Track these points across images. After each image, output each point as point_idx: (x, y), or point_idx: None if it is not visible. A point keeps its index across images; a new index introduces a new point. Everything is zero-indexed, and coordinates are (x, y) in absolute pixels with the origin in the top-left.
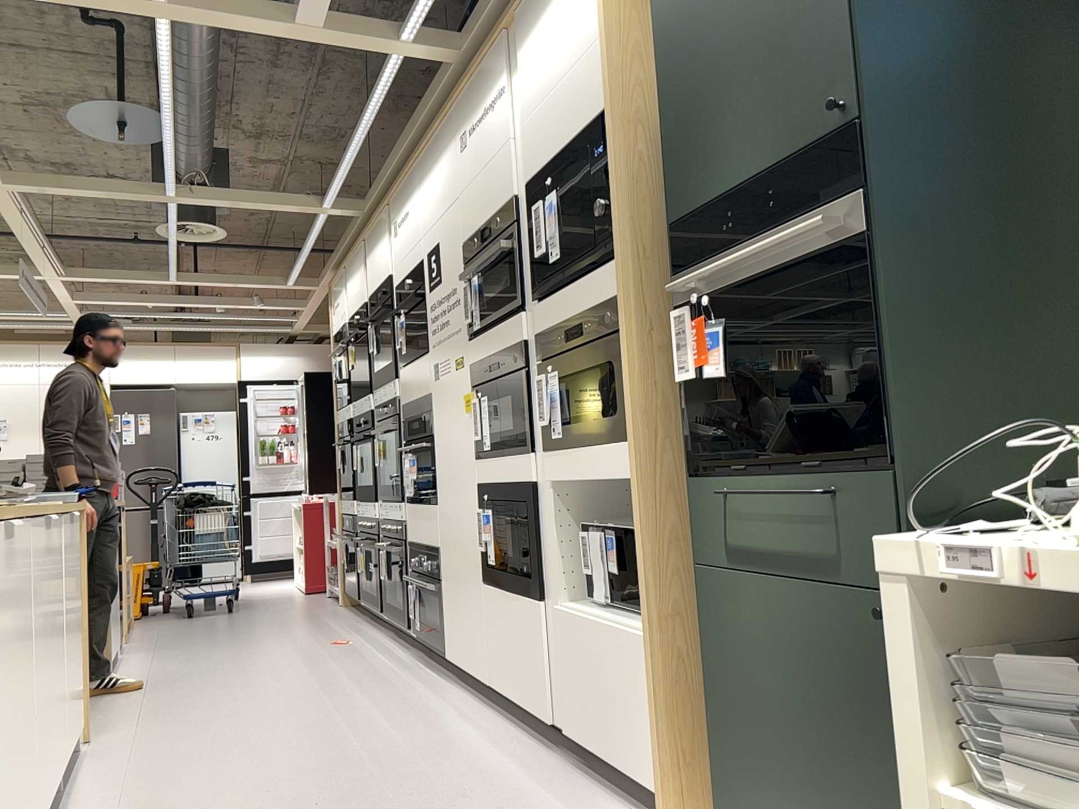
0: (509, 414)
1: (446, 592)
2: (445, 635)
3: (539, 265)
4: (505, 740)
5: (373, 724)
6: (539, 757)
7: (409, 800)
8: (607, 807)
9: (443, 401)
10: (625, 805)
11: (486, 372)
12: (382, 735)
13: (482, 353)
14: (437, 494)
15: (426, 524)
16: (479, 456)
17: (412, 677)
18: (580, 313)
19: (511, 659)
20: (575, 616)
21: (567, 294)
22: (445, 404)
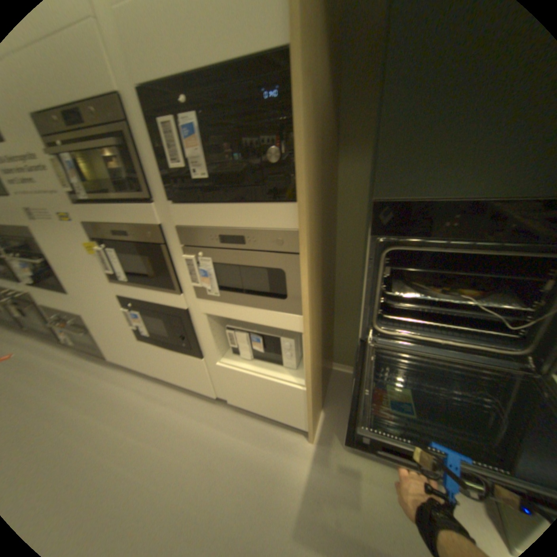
0: (141, 266)
1: (94, 337)
2: (99, 353)
3: (162, 172)
4: (183, 407)
5: (94, 432)
6: (210, 412)
7: (177, 493)
8: (269, 434)
9: (46, 238)
10: (274, 428)
11: (104, 235)
12: (108, 440)
13: (92, 219)
14: (62, 290)
15: (56, 303)
16: (110, 282)
17: (83, 375)
18: (232, 227)
19: (172, 373)
20: (232, 370)
21: (212, 209)
22: (50, 241)
